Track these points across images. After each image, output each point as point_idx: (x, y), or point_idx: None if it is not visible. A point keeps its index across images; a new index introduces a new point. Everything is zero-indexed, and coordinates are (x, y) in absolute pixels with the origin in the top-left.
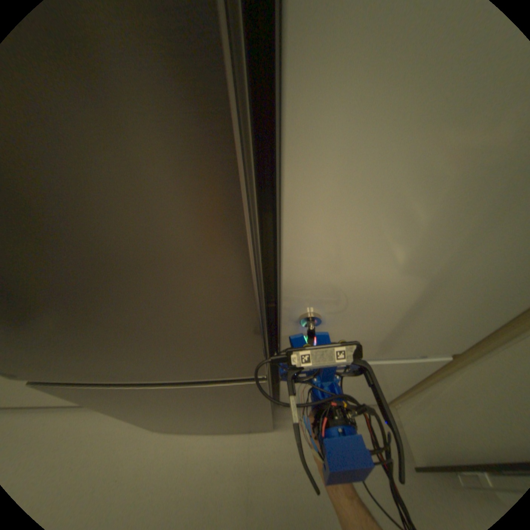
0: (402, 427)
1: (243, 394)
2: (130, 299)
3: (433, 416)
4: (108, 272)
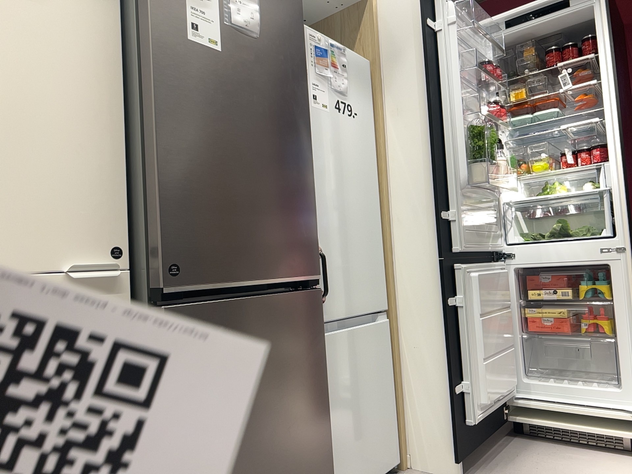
0: (428, 469)
1: (312, 323)
2: (285, 177)
3: (423, 398)
4: (284, 161)
